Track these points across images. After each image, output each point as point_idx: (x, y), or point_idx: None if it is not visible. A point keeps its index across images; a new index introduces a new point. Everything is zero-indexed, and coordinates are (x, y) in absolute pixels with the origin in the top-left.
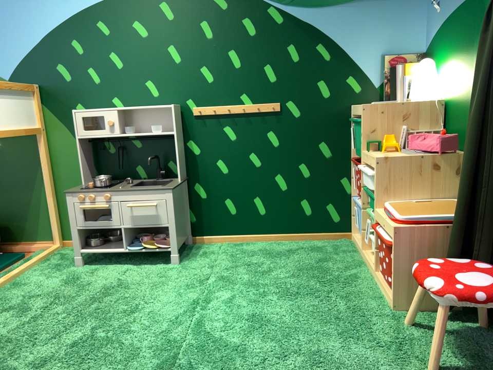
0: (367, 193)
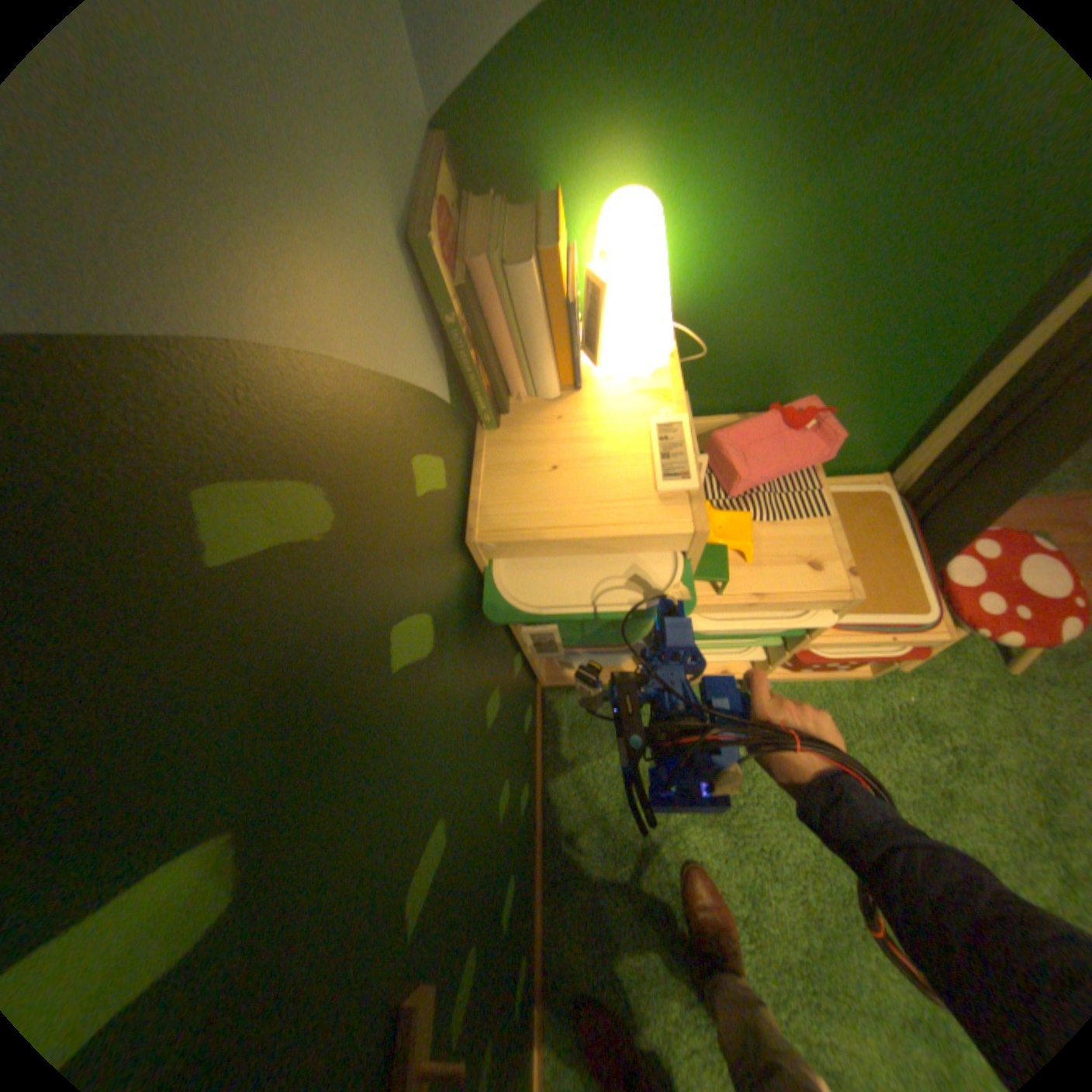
0: (745, 637)
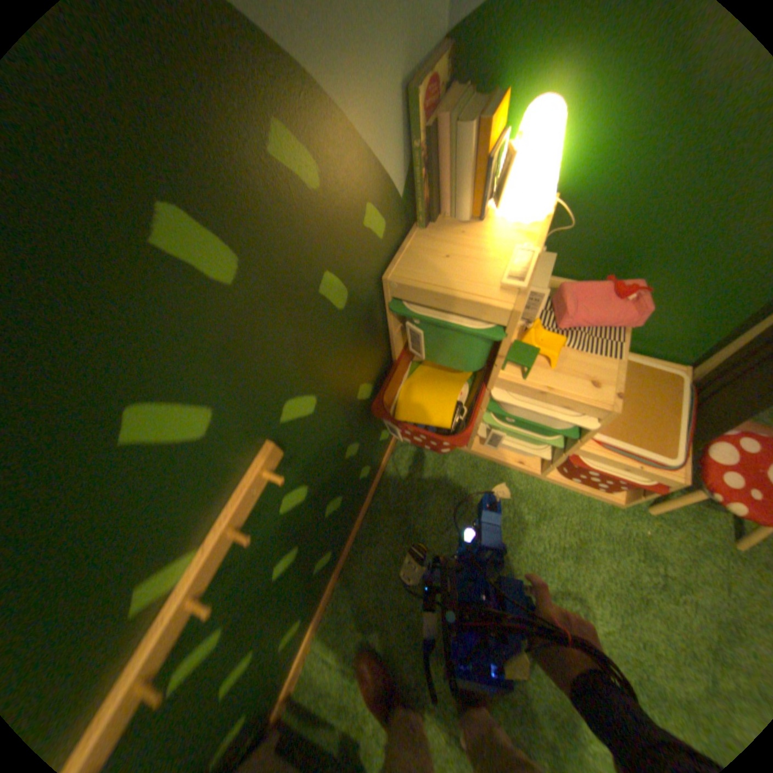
0: (536, 427)
